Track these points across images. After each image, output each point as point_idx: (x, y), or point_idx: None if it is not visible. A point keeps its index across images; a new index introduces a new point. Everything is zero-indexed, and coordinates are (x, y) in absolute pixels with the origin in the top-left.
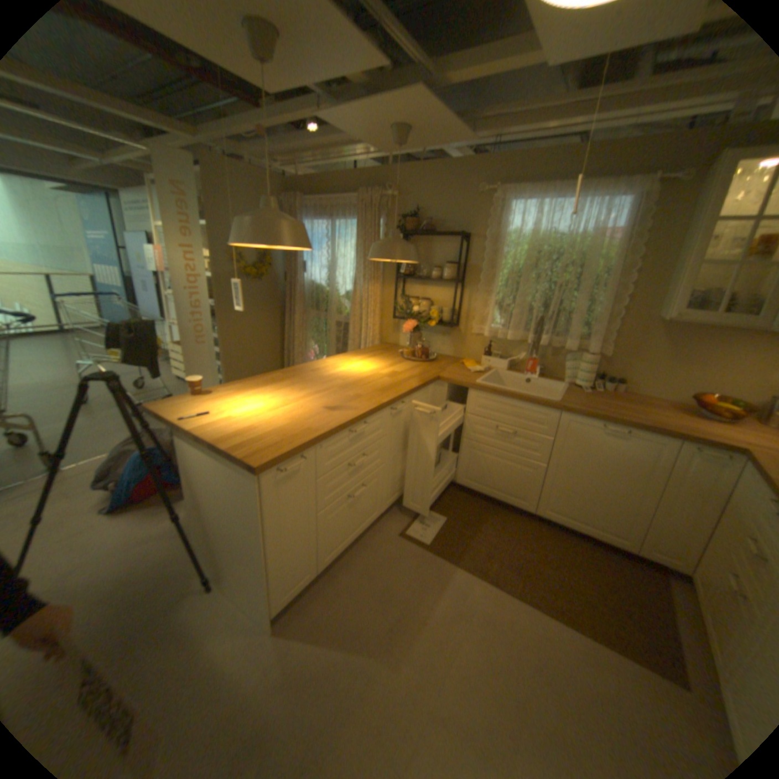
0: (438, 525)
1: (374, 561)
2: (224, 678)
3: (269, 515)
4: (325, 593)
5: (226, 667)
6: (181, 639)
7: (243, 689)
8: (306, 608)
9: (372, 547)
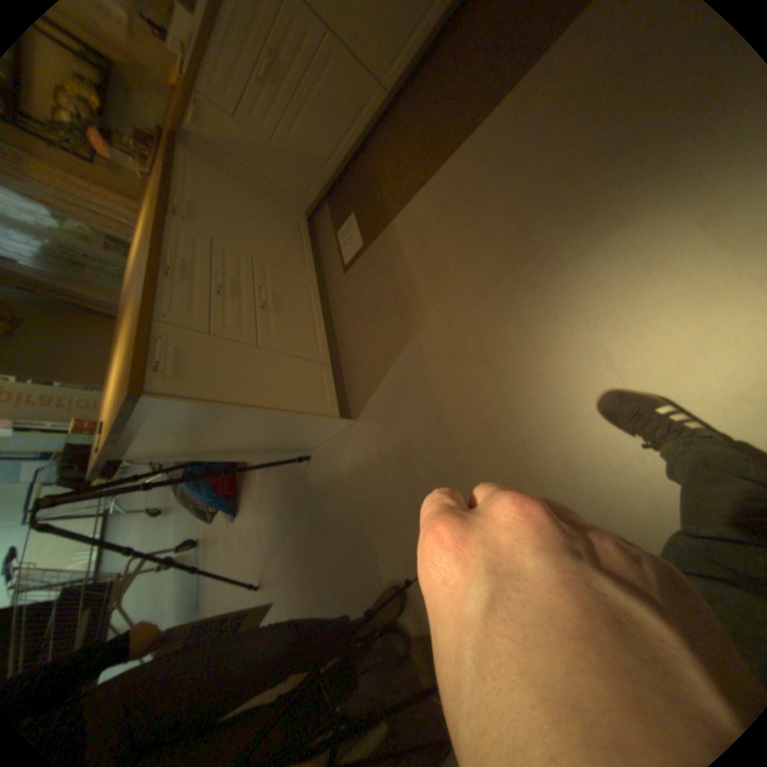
0: (355, 223)
1: (352, 306)
2: (362, 463)
3: (216, 391)
4: (352, 362)
5: (357, 459)
6: (328, 486)
7: (374, 452)
8: (353, 383)
9: (341, 303)
